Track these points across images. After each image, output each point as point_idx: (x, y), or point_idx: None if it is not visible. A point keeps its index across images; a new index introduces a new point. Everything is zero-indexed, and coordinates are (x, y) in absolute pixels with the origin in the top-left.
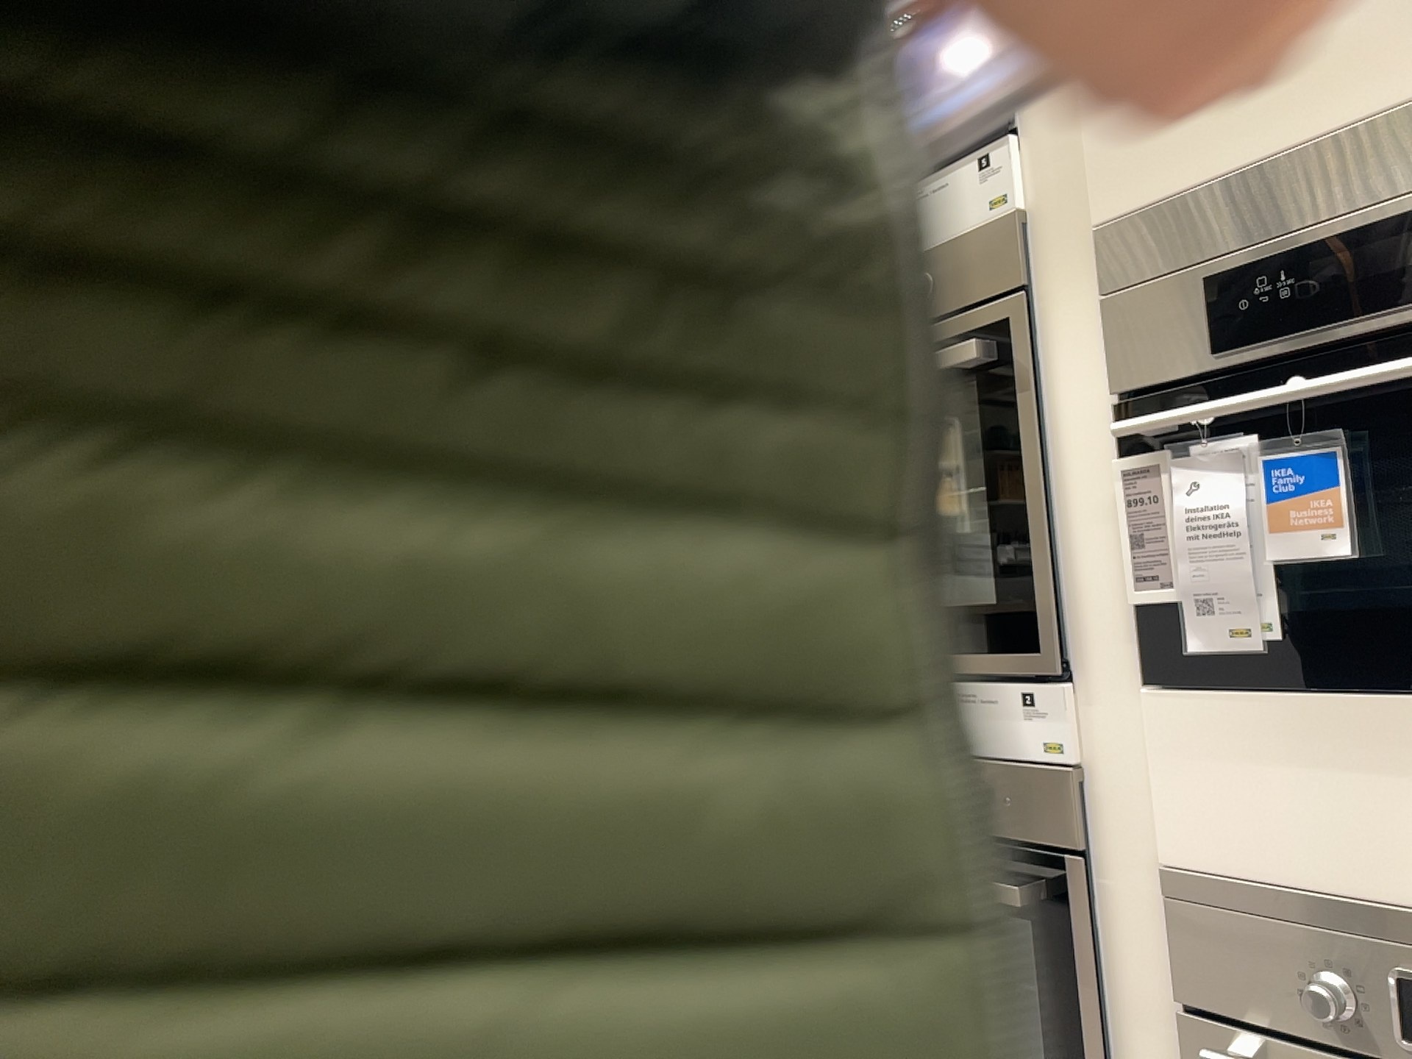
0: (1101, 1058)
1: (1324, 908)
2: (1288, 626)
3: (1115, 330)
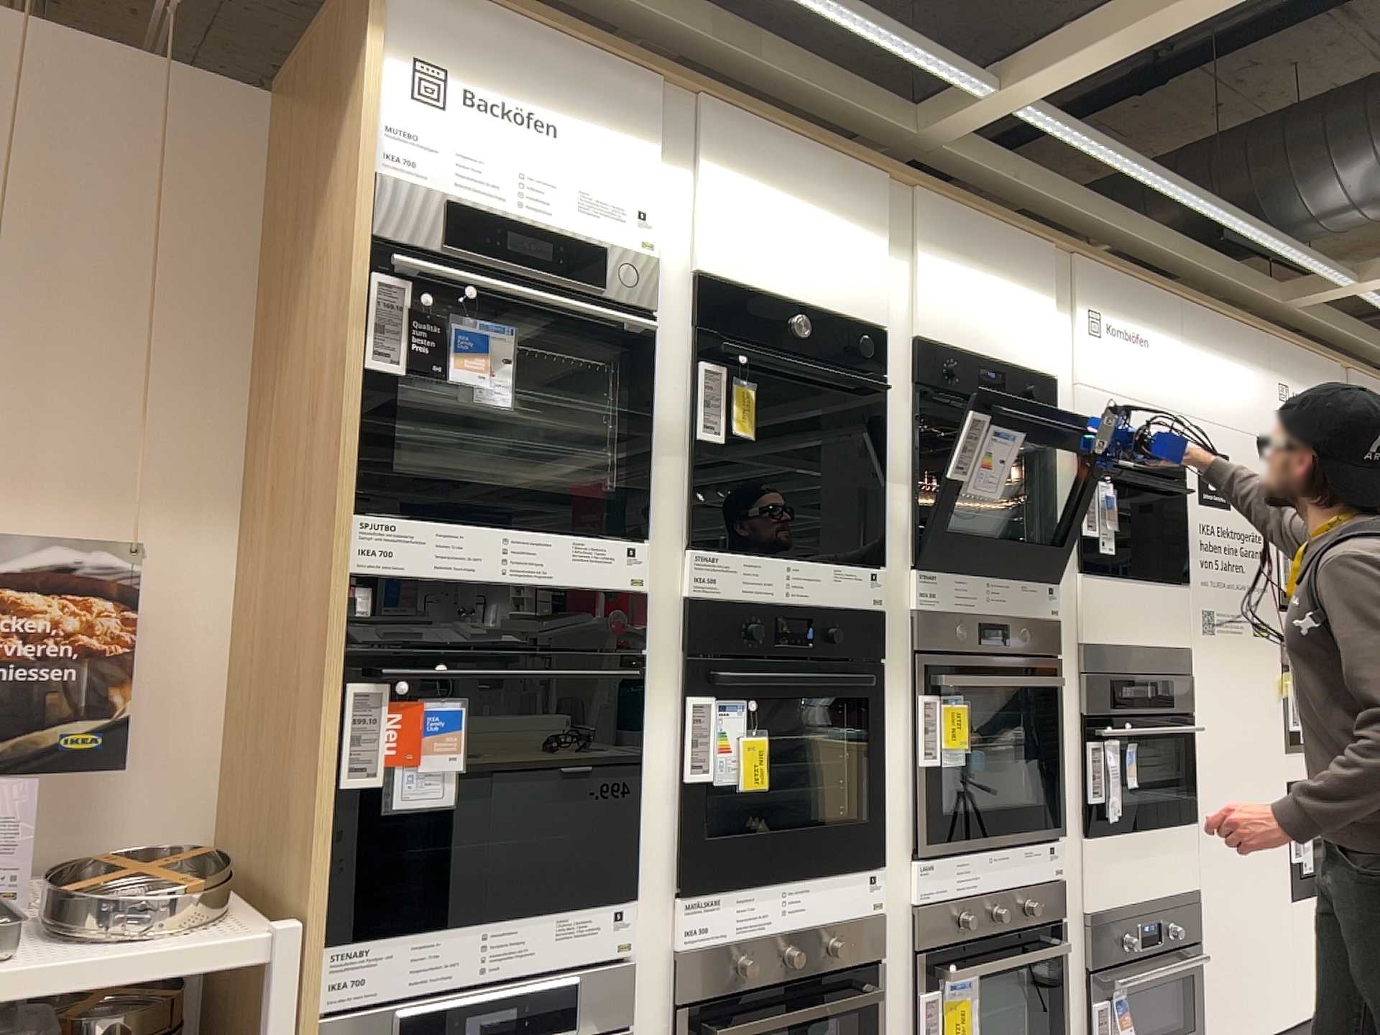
0: (1062, 1012)
1: (1124, 909)
2: (1121, 809)
3: (1088, 688)
